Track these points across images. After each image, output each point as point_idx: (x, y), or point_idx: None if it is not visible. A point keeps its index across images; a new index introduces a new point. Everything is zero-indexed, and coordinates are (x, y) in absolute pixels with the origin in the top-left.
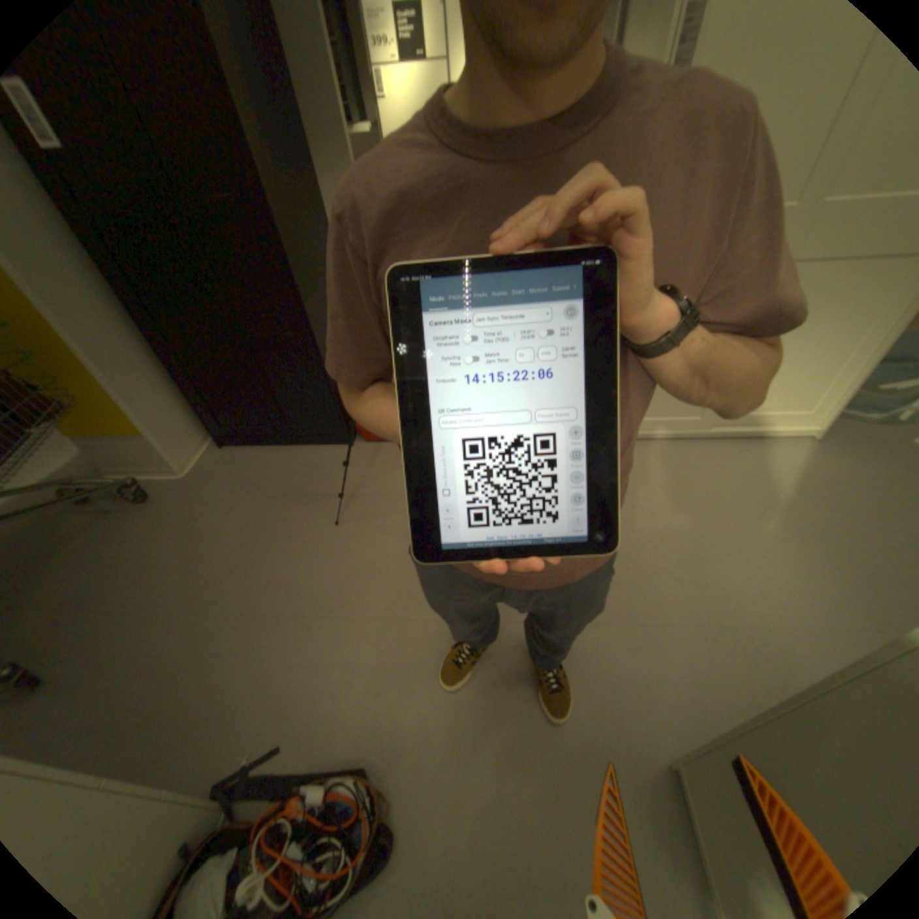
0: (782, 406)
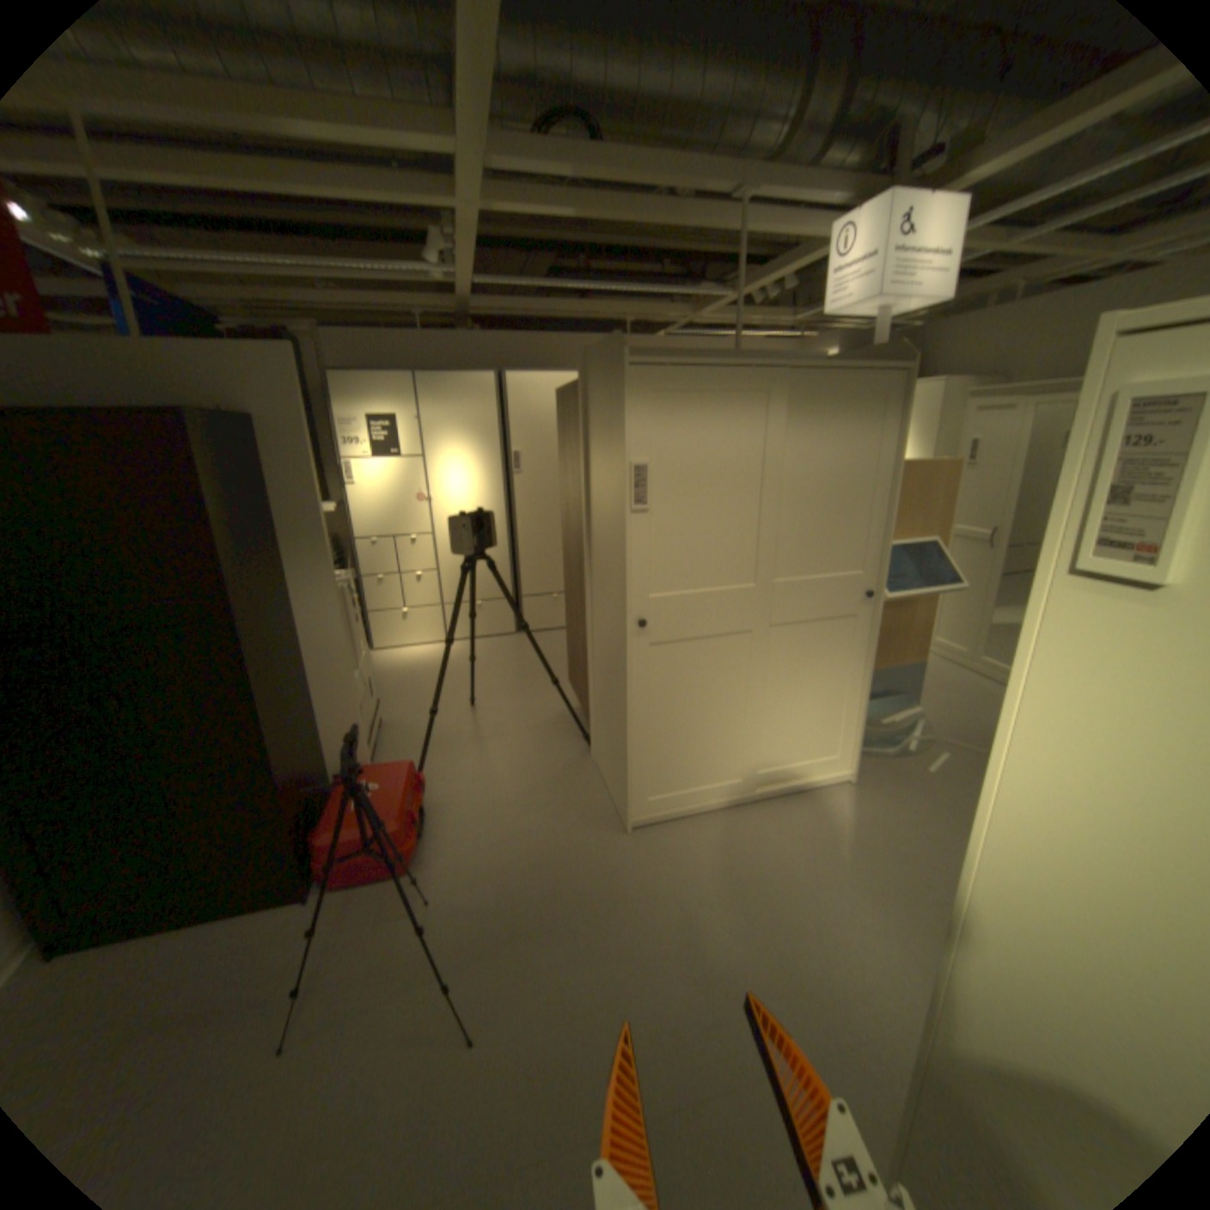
0: (810, 755)
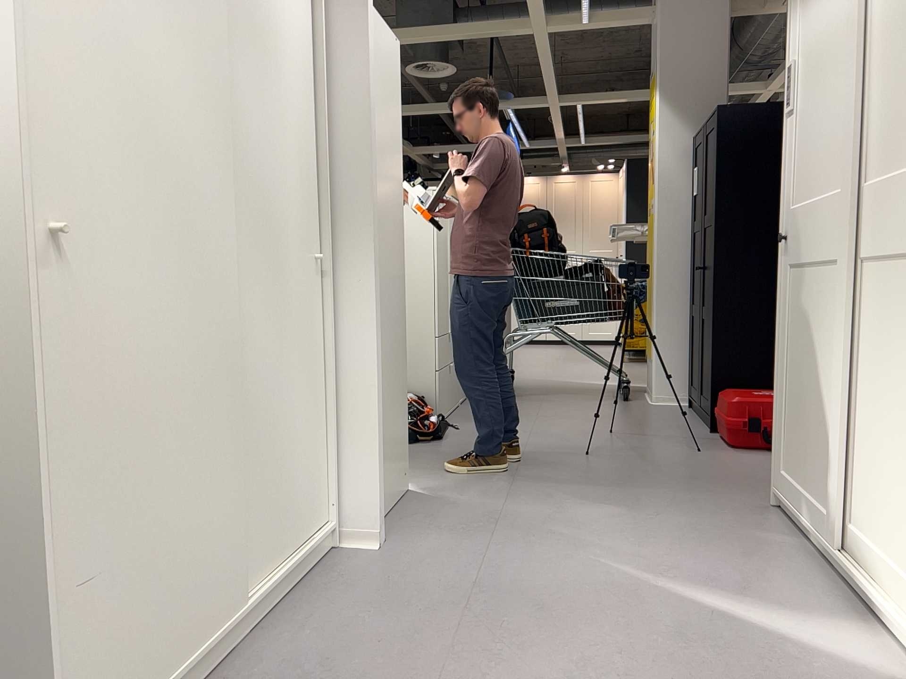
0: (892, 546)
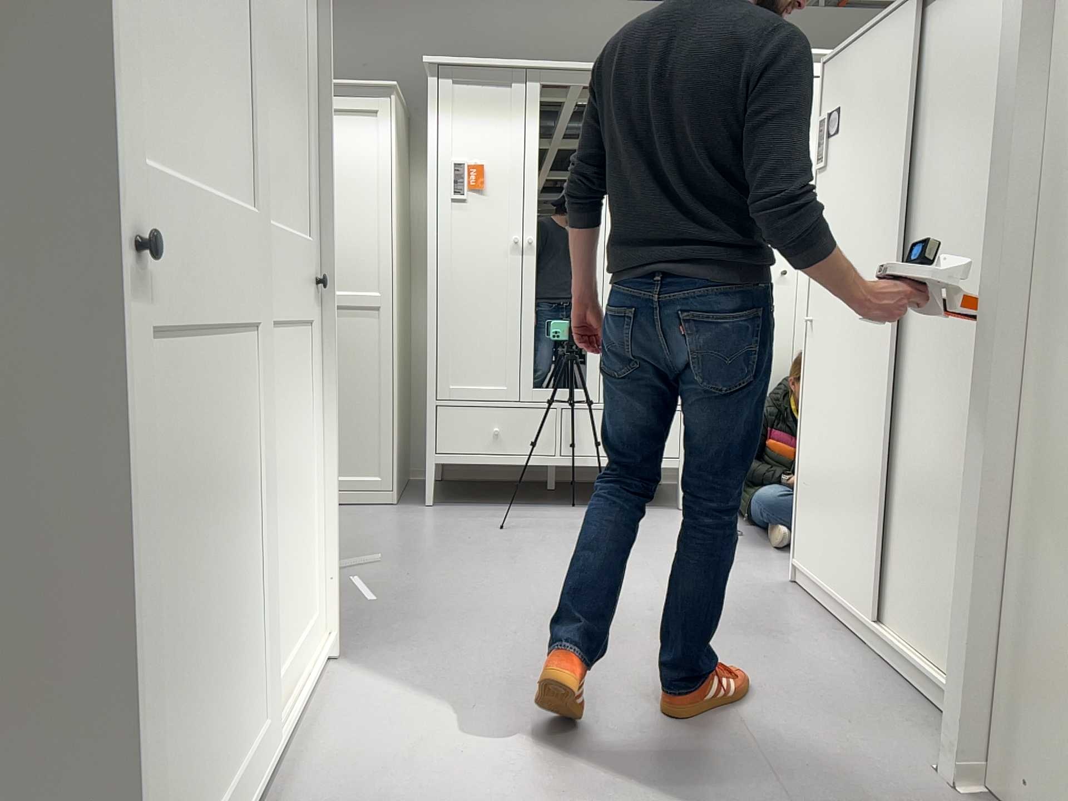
0: (295, 626)
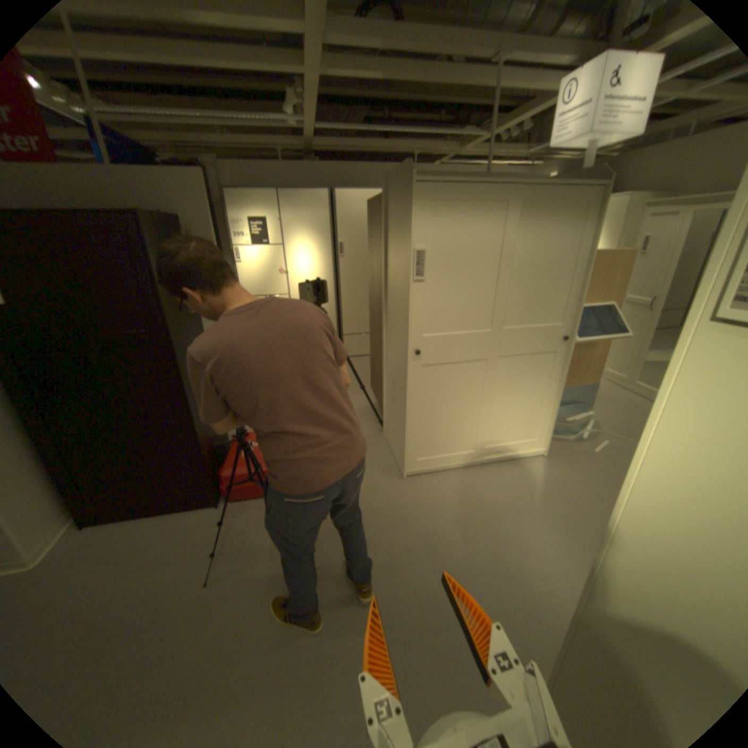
0: (519, 437)
